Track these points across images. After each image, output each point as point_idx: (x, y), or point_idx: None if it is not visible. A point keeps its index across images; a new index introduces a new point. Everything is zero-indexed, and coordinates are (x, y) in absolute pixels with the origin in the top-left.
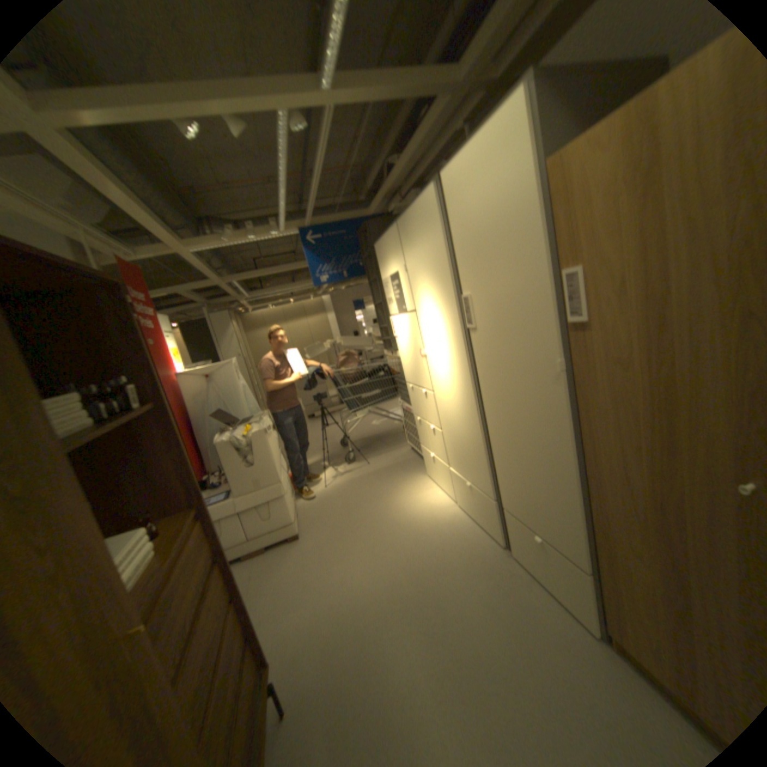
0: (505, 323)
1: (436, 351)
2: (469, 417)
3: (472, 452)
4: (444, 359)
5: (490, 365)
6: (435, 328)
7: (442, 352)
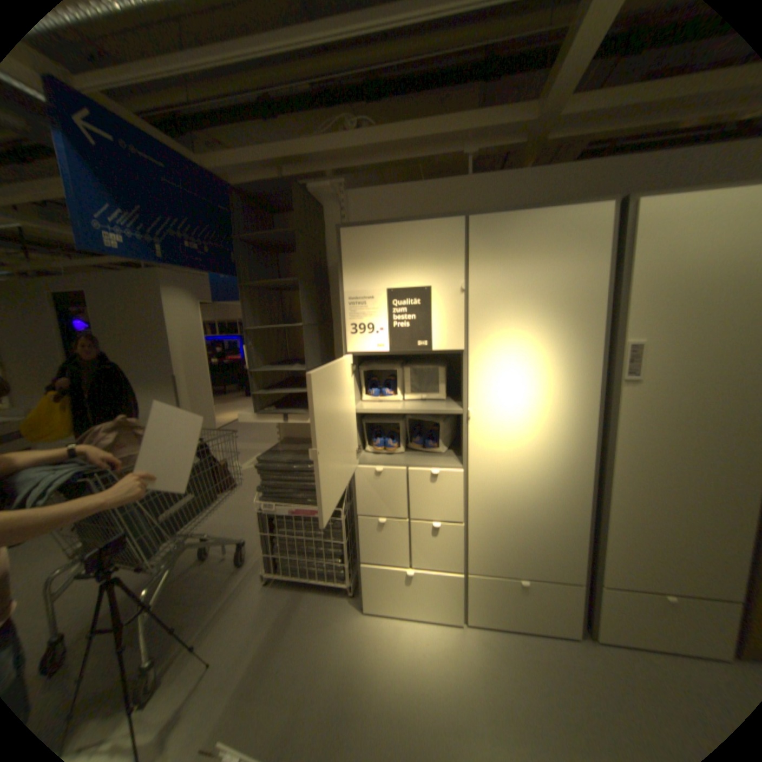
0: (706, 377)
1: (513, 410)
2: (570, 491)
3: (554, 537)
4: (533, 420)
5: (653, 422)
6: (525, 378)
7: (533, 410)
